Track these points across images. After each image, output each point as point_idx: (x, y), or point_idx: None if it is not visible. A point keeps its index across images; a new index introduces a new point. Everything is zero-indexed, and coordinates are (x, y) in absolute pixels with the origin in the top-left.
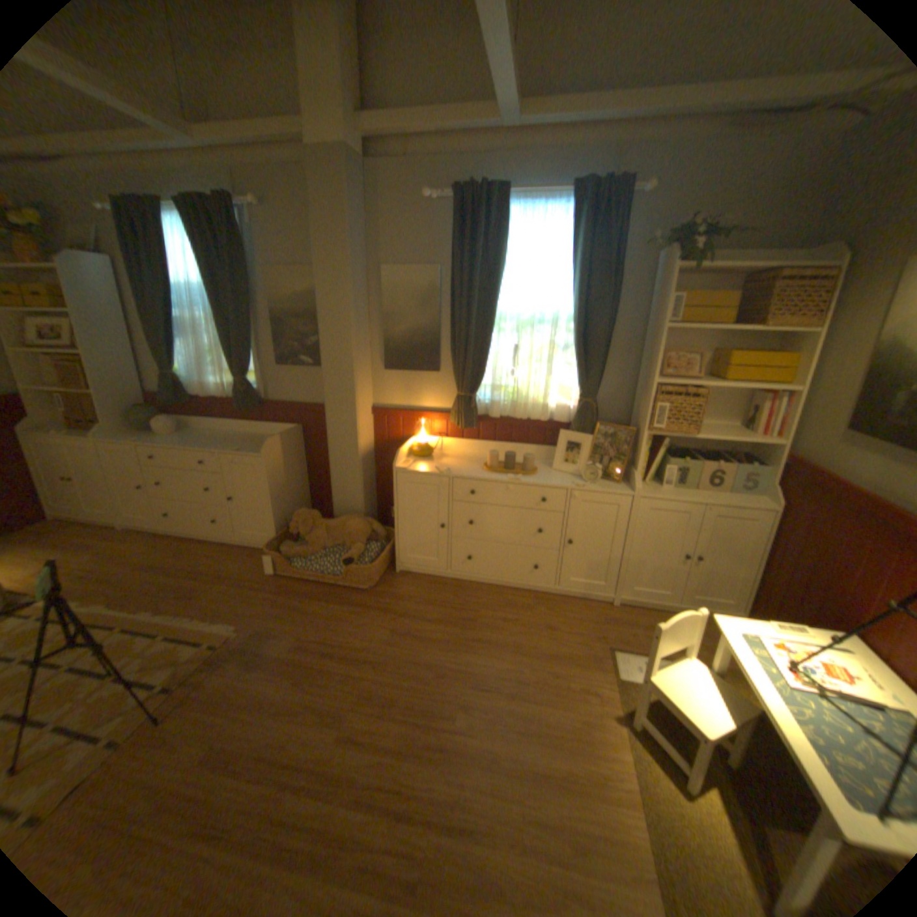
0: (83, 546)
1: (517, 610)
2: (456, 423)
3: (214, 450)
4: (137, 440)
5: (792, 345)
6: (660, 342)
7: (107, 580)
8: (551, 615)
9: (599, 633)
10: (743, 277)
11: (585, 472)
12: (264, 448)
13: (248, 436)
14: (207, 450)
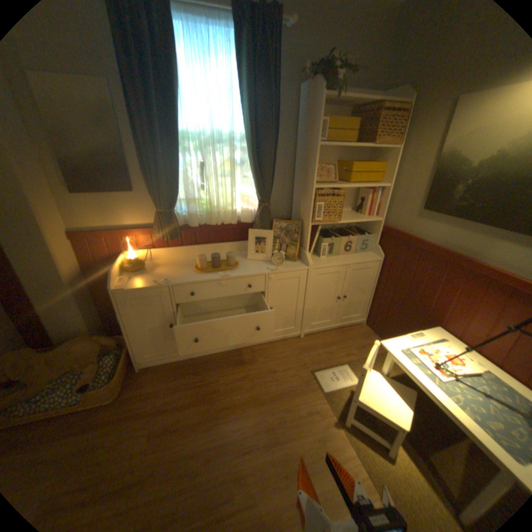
0: None
1: (244, 366)
2: (161, 236)
3: None
4: None
5: (379, 157)
6: (315, 157)
7: None
8: (267, 360)
9: (300, 362)
10: (351, 109)
11: (273, 258)
12: None
13: None
14: None
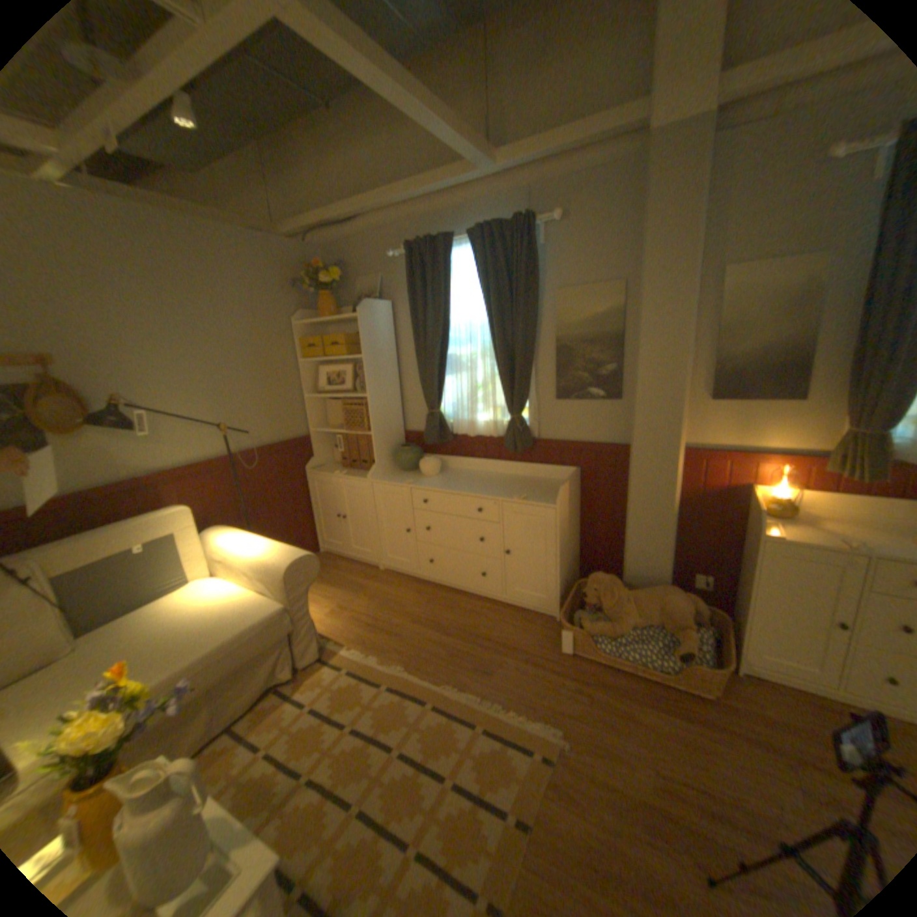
0: (357, 584)
1: None
2: (847, 472)
3: (495, 495)
4: (413, 481)
5: None
6: None
7: (392, 629)
8: None
9: None
10: None
11: None
12: (549, 494)
13: (515, 477)
14: (488, 494)
